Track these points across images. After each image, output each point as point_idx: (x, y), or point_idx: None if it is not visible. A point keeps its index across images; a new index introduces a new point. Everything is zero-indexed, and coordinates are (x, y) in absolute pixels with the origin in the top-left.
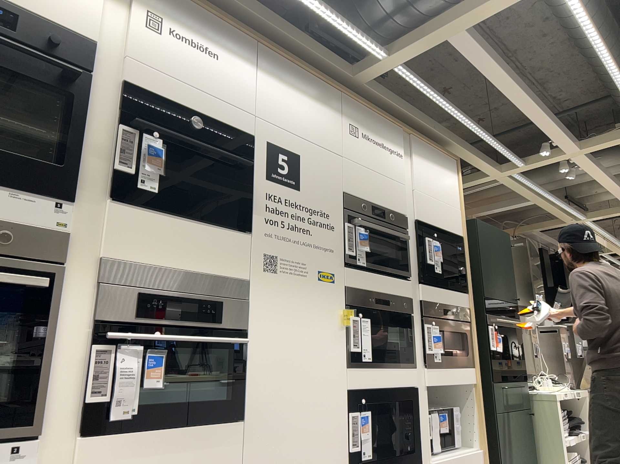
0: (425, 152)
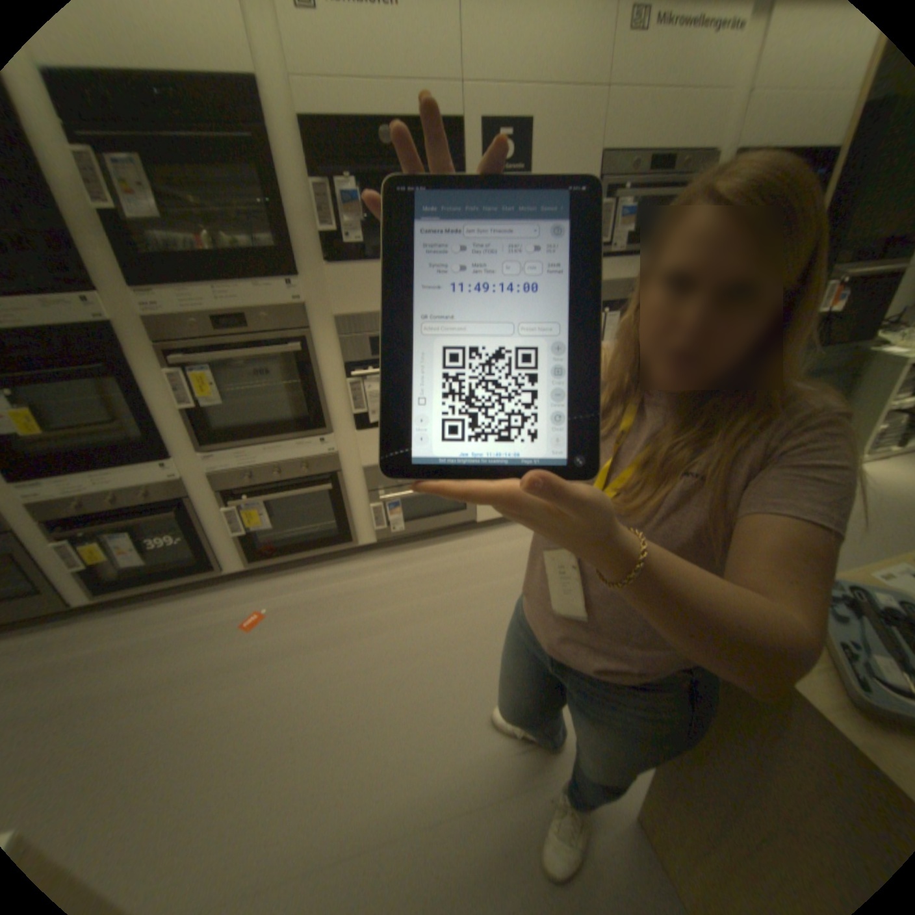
0: None
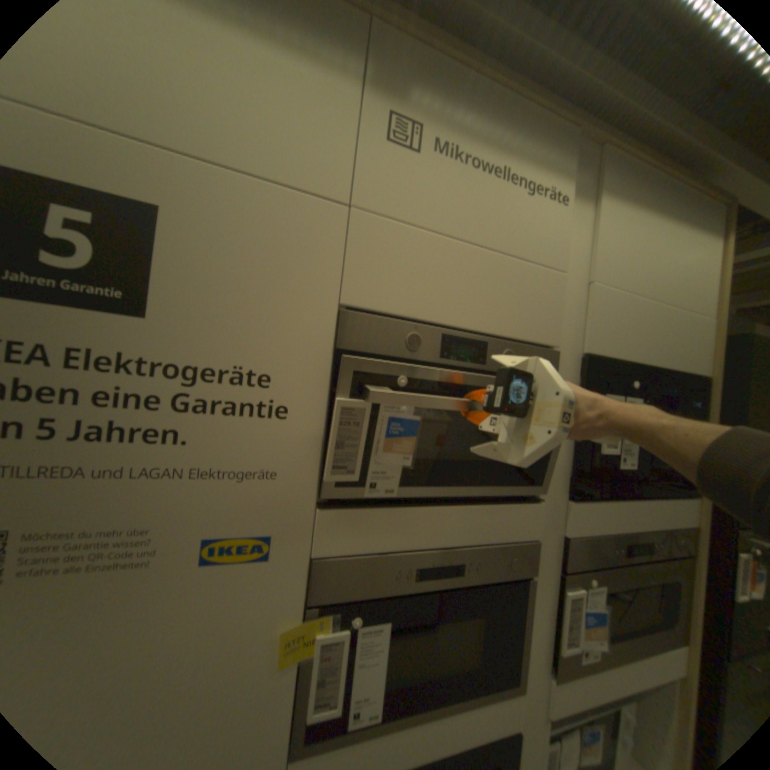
0: (645, 189)
